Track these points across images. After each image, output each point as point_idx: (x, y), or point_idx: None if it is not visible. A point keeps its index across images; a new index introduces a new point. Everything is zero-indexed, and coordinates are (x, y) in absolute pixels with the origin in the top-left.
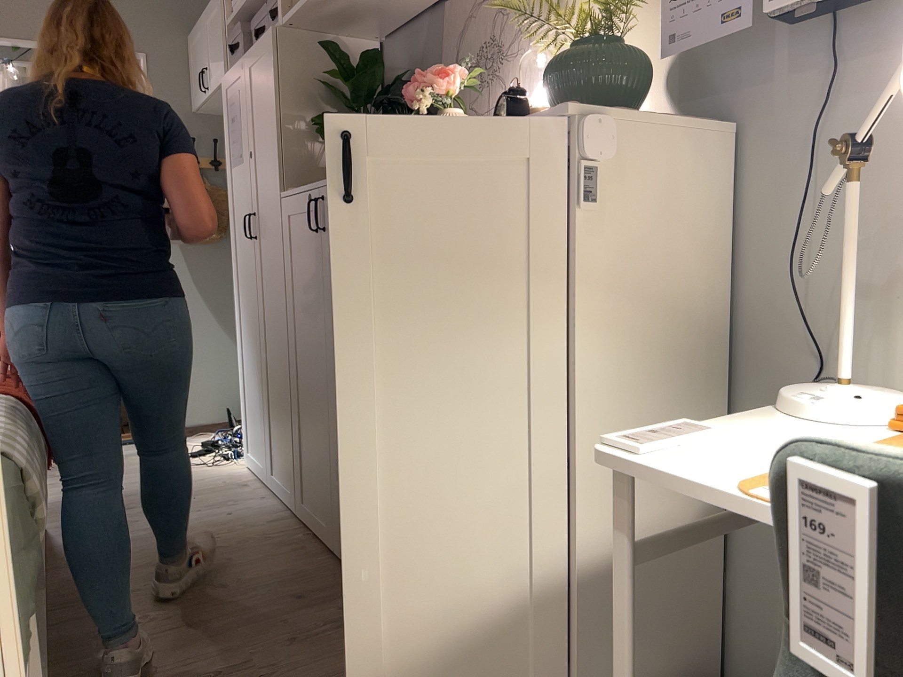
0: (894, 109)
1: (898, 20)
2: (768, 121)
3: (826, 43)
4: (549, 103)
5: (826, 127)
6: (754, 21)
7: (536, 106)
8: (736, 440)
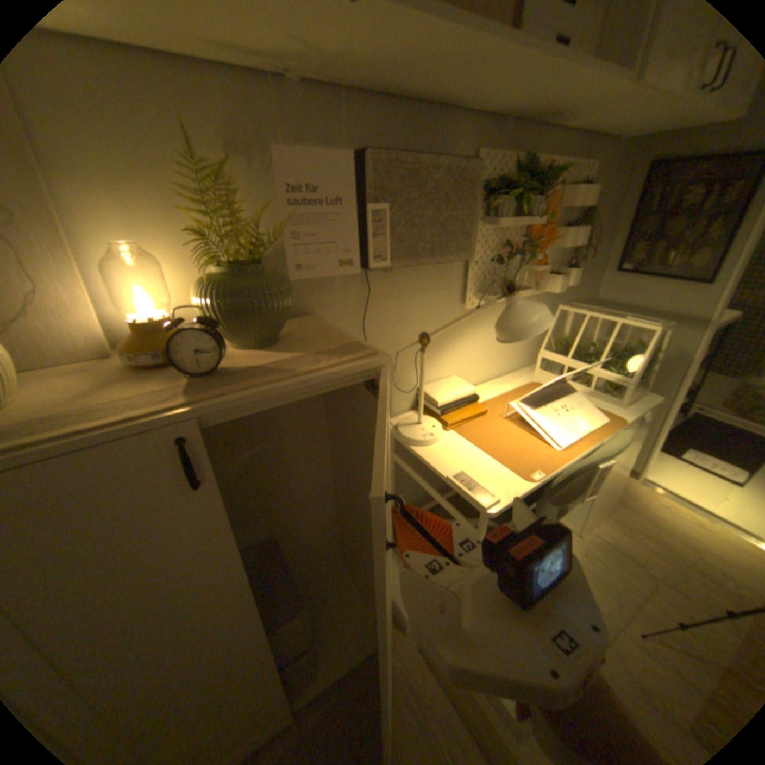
0: (385, 307)
1: (385, 268)
2: (329, 310)
3: (355, 272)
4: (151, 305)
5: (365, 316)
6: (356, 267)
7: (139, 310)
8: (452, 466)
